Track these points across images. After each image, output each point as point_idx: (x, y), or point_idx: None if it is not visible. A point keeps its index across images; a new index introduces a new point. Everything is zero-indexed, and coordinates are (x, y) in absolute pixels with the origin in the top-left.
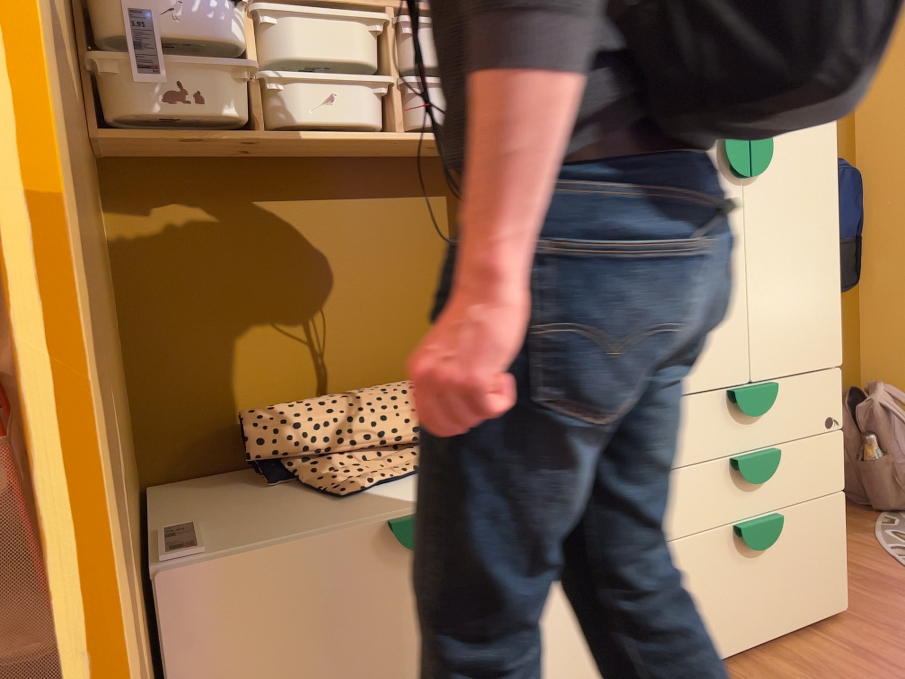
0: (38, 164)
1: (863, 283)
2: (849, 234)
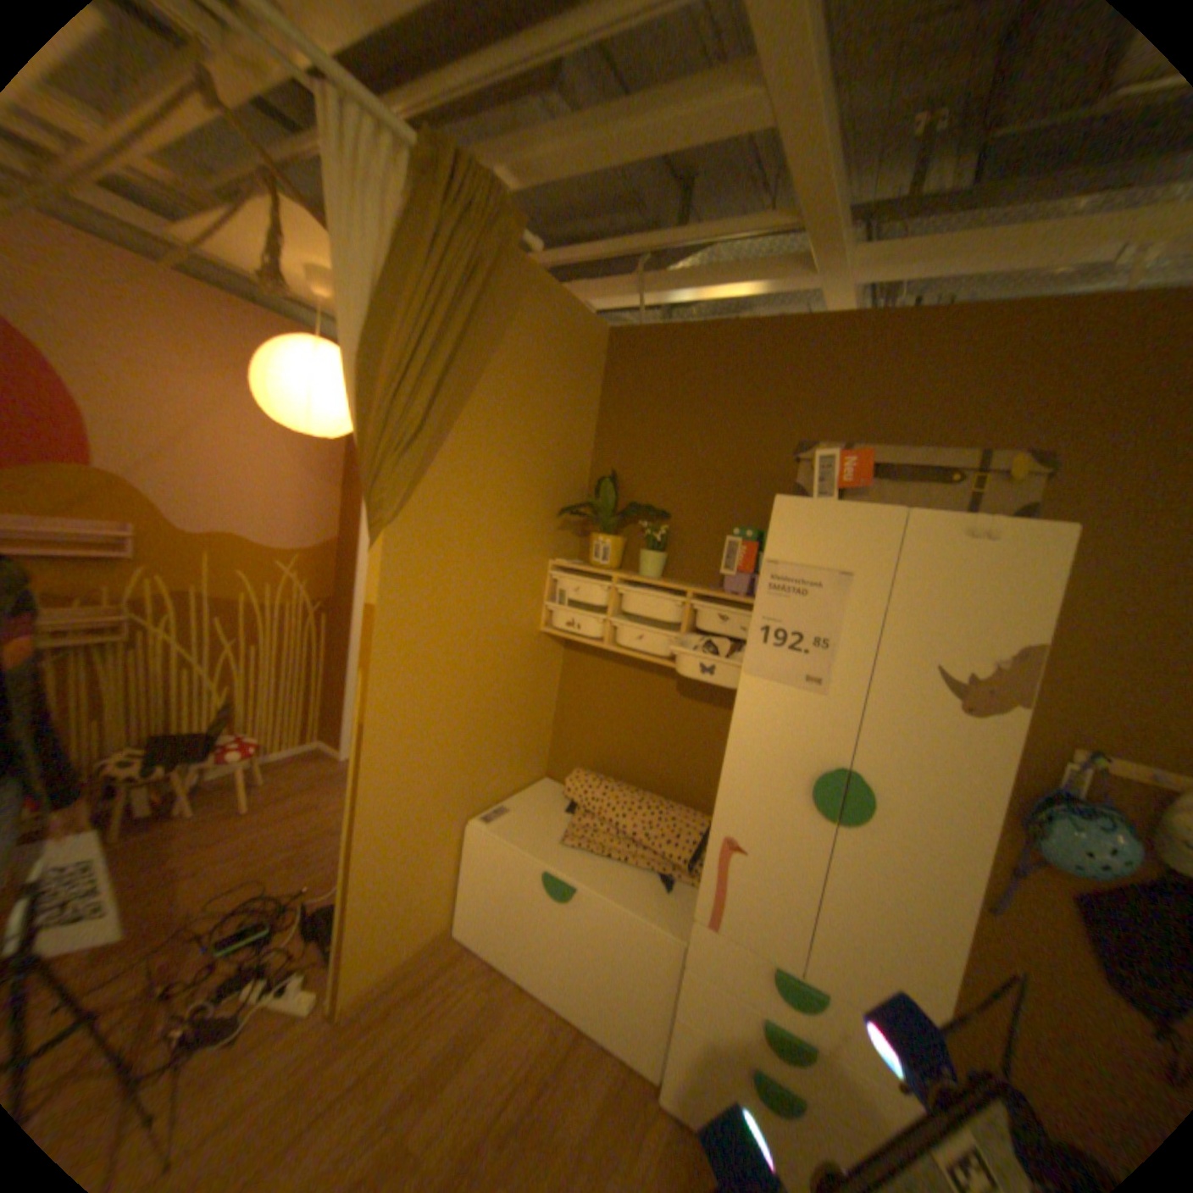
0: (369, 714)
1: None
2: None
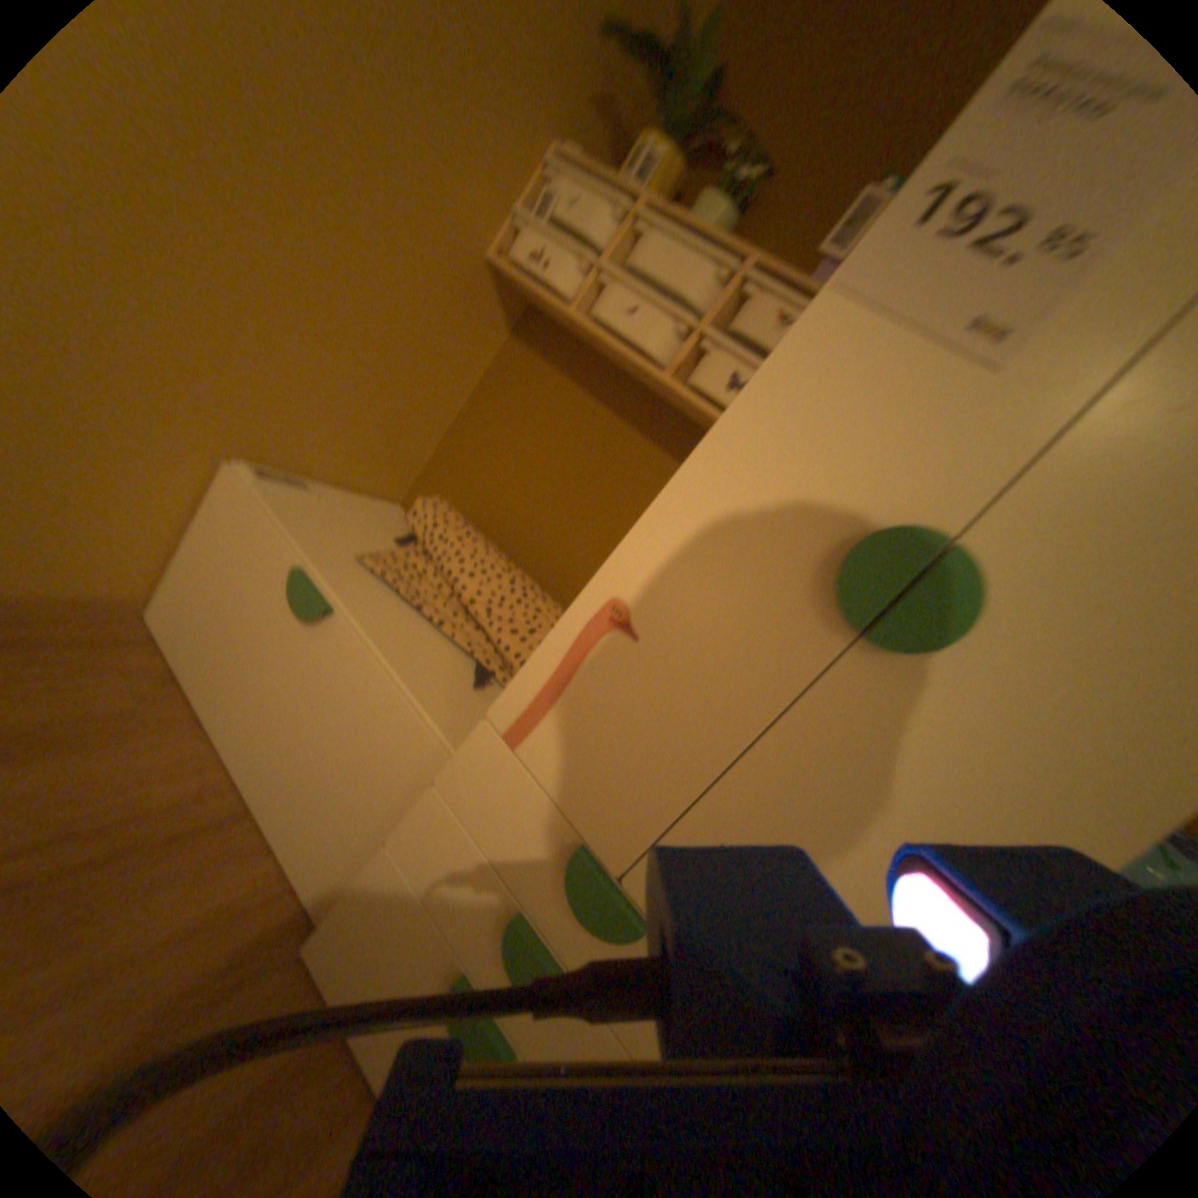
0: None
1: None
2: None
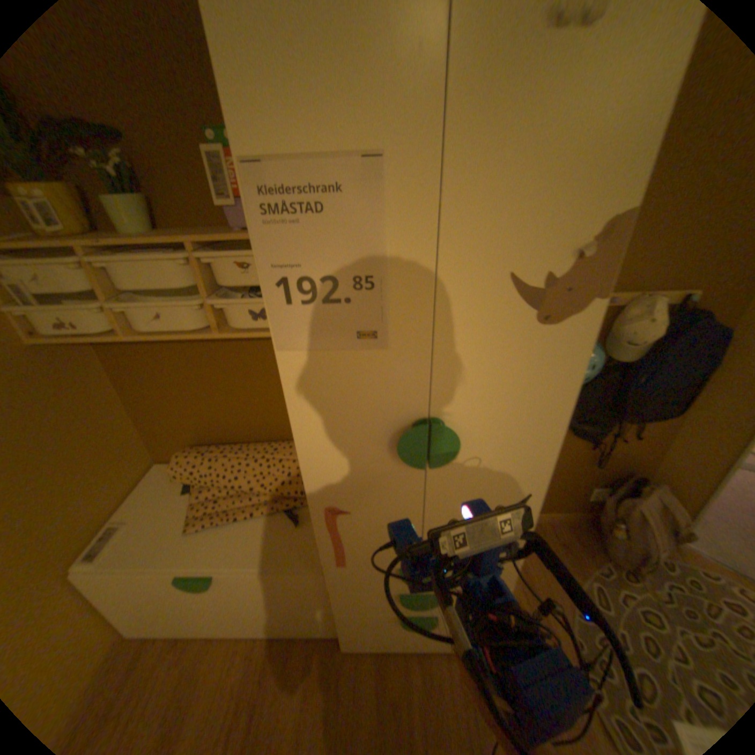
0: None
1: (696, 411)
2: (689, 382)
